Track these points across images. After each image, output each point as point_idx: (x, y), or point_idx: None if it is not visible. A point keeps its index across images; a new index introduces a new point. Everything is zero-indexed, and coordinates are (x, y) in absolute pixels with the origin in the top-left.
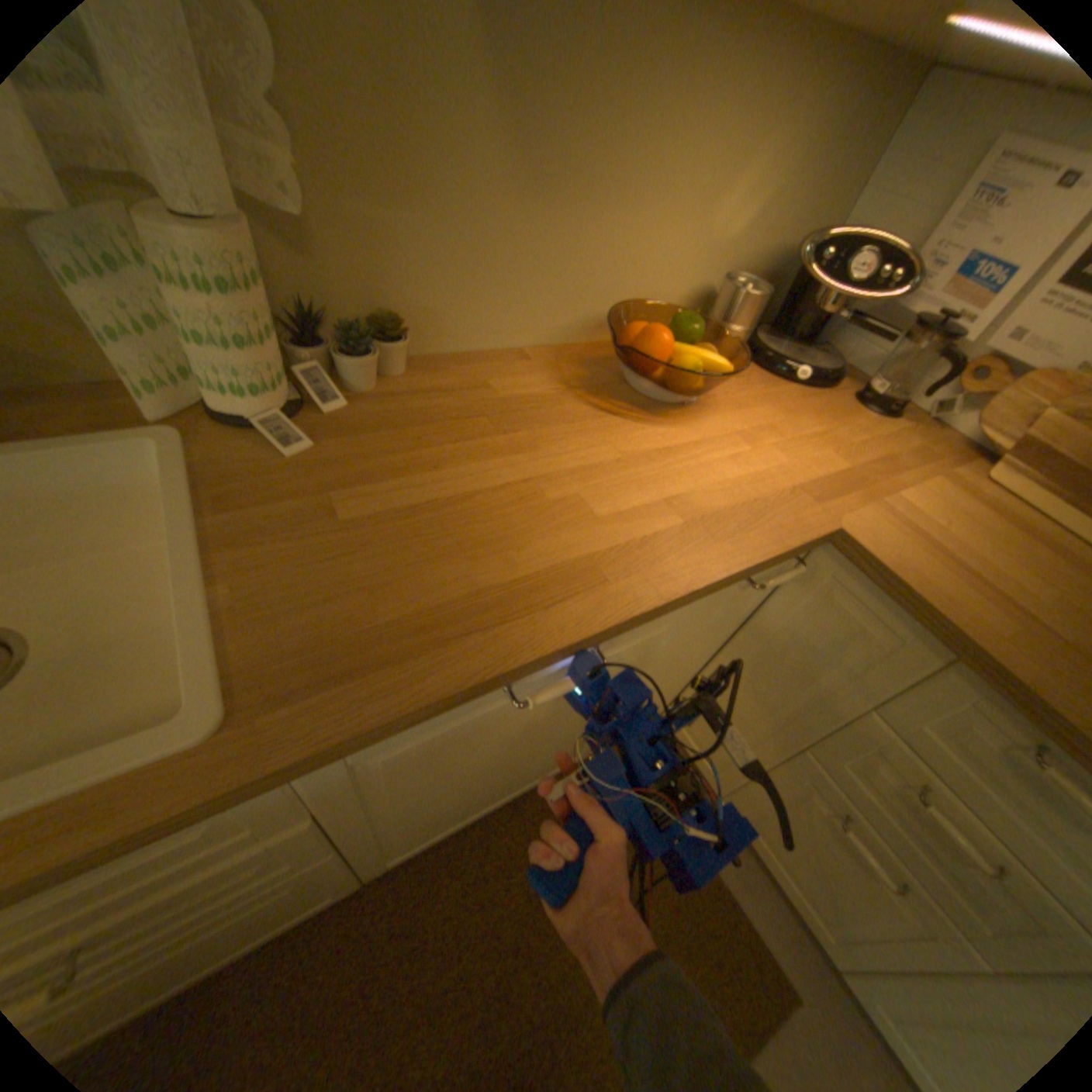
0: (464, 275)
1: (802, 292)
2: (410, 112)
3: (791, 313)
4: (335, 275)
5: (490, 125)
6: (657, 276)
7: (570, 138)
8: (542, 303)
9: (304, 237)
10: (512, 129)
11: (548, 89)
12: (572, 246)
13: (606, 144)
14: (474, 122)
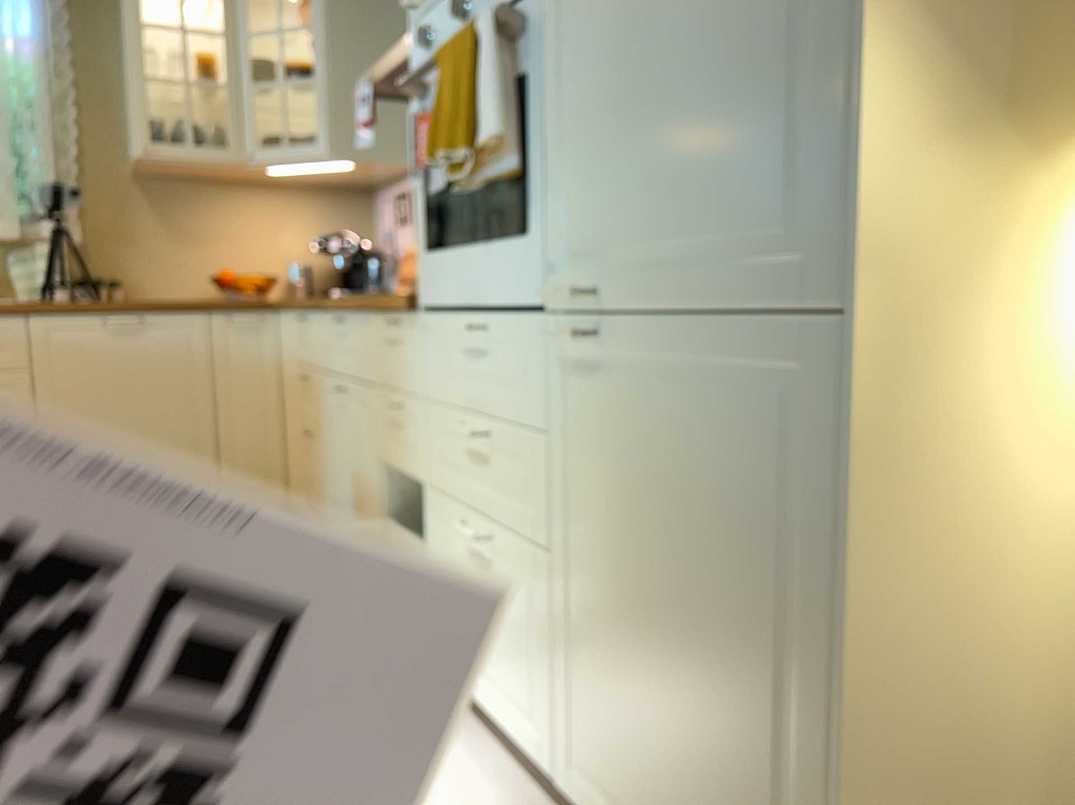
0: (148, 269)
1: (342, 268)
2: (121, 222)
3: (343, 279)
4: (93, 269)
5: (151, 223)
6: (254, 269)
7: (186, 223)
8: (190, 280)
9: (83, 257)
10: (160, 223)
11: (173, 212)
12: (199, 258)
13: (203, 224)
14: (145, 222)
